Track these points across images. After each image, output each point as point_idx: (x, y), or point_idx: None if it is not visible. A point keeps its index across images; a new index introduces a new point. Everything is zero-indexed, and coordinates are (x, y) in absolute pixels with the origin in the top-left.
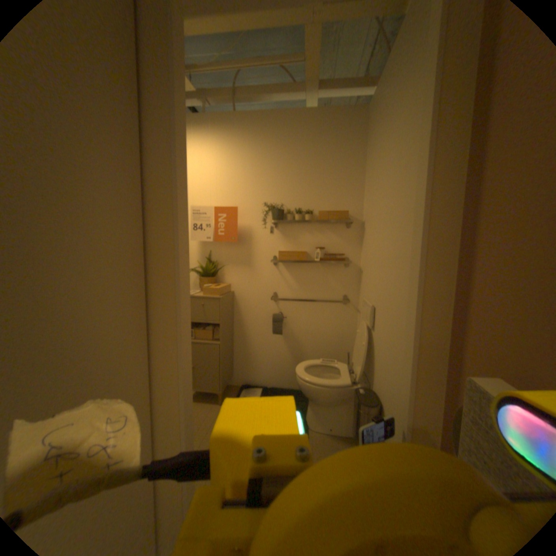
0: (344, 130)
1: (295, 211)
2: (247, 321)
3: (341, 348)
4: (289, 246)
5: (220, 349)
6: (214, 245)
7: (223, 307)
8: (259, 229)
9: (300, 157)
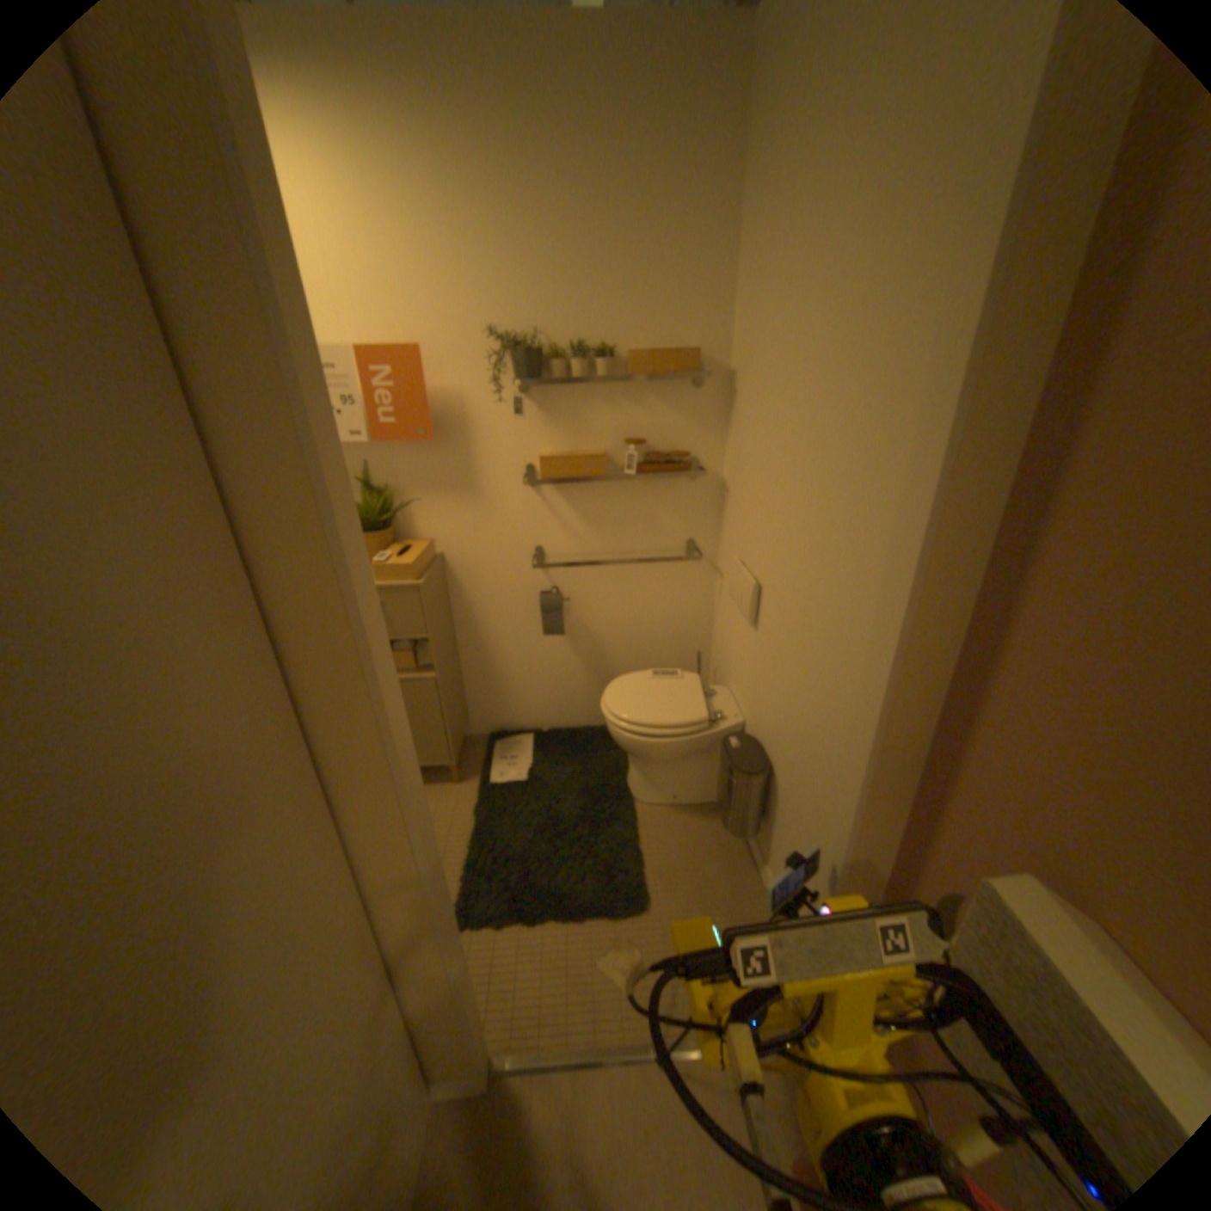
0: (686, 113)
1: (569, 353)
2: (483, 616)
3: (681, 646)
4: (561, 444)
5: (439, 689)
6: (371, 451)
7: (429, 604)
8: (484, 404)
9: (572, 196)
